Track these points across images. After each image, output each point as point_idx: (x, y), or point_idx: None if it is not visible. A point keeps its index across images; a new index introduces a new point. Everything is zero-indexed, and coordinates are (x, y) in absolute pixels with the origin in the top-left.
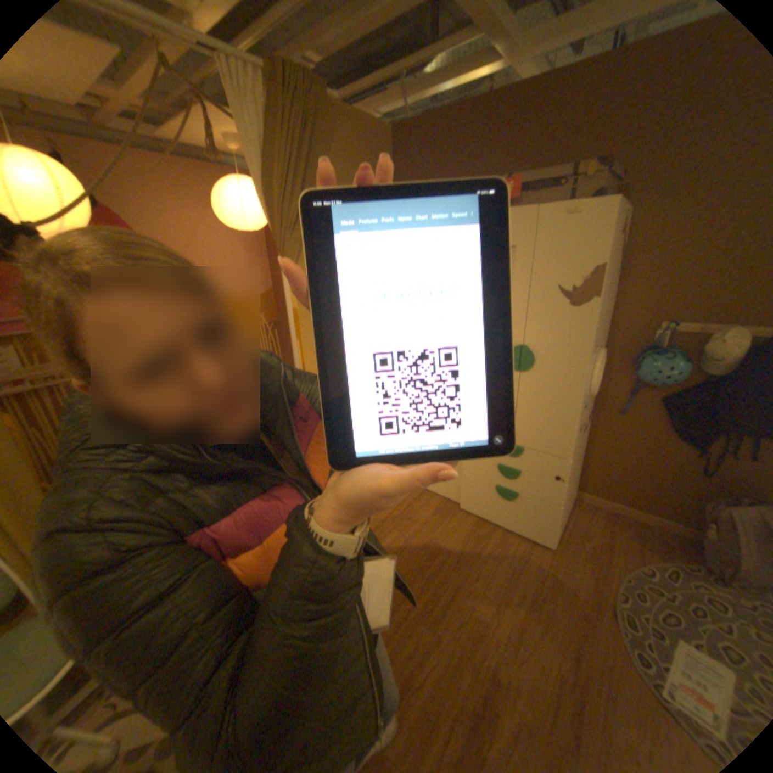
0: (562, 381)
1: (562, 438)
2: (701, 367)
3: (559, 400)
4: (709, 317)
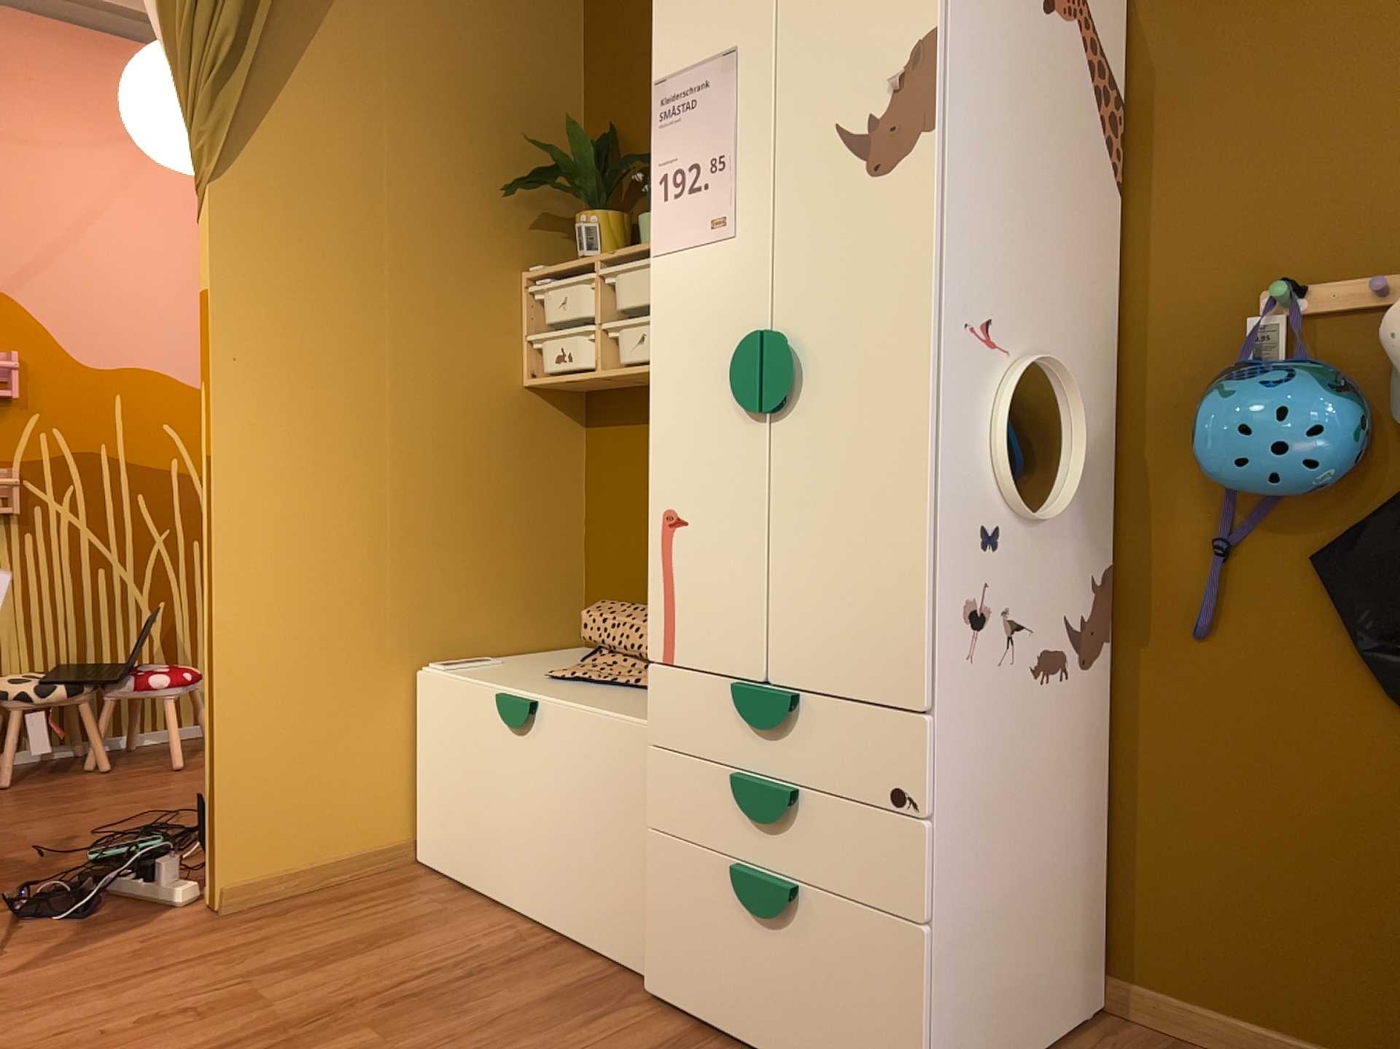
0: (877, 418)
1: (897, 627)
2: (1394, 412)
3: (876, 487)
4: (1391, 256)
